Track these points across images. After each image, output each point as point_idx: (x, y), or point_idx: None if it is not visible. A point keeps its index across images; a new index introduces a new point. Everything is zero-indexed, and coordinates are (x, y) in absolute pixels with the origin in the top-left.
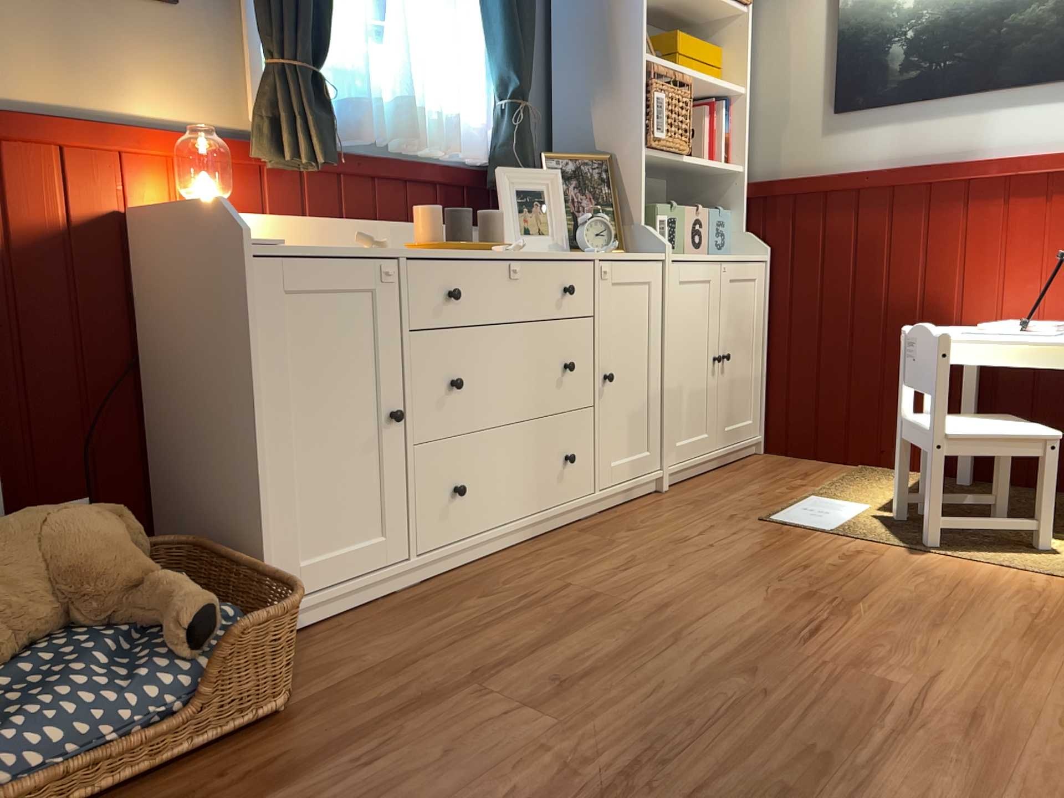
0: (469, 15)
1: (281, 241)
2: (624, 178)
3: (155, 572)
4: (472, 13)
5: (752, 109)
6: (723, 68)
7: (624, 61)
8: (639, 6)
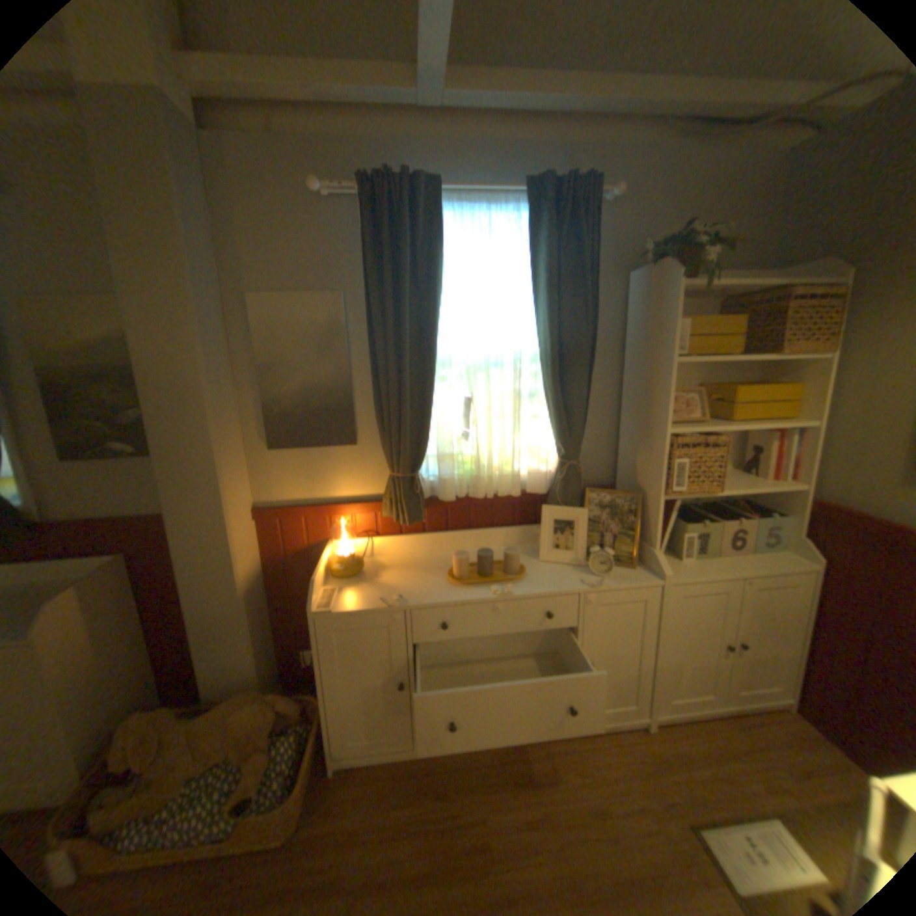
0: (539, 405)
1: (332, 610)
2: (649, 512)
3: (264, 748)
4: (540, 406)
5: (831, 437)
6: (804, 400)
7: (656, 431)
8: (668, 395)
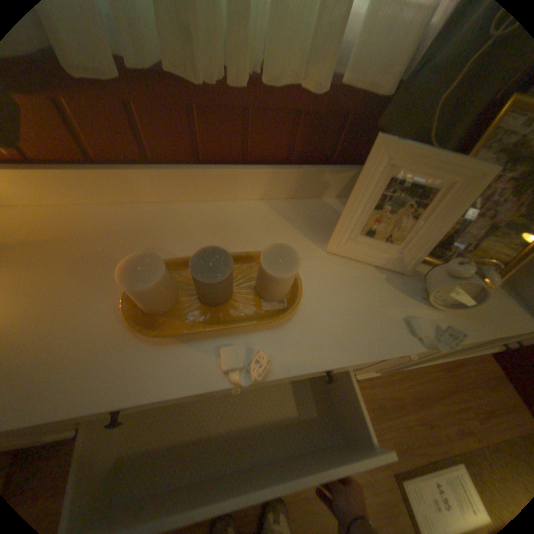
0: None
1: None
2: None
3: None
4: None
5: None
6: None
7: None
8: None
